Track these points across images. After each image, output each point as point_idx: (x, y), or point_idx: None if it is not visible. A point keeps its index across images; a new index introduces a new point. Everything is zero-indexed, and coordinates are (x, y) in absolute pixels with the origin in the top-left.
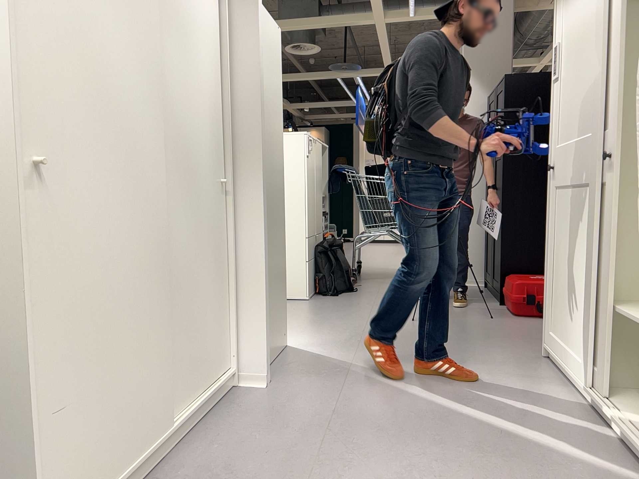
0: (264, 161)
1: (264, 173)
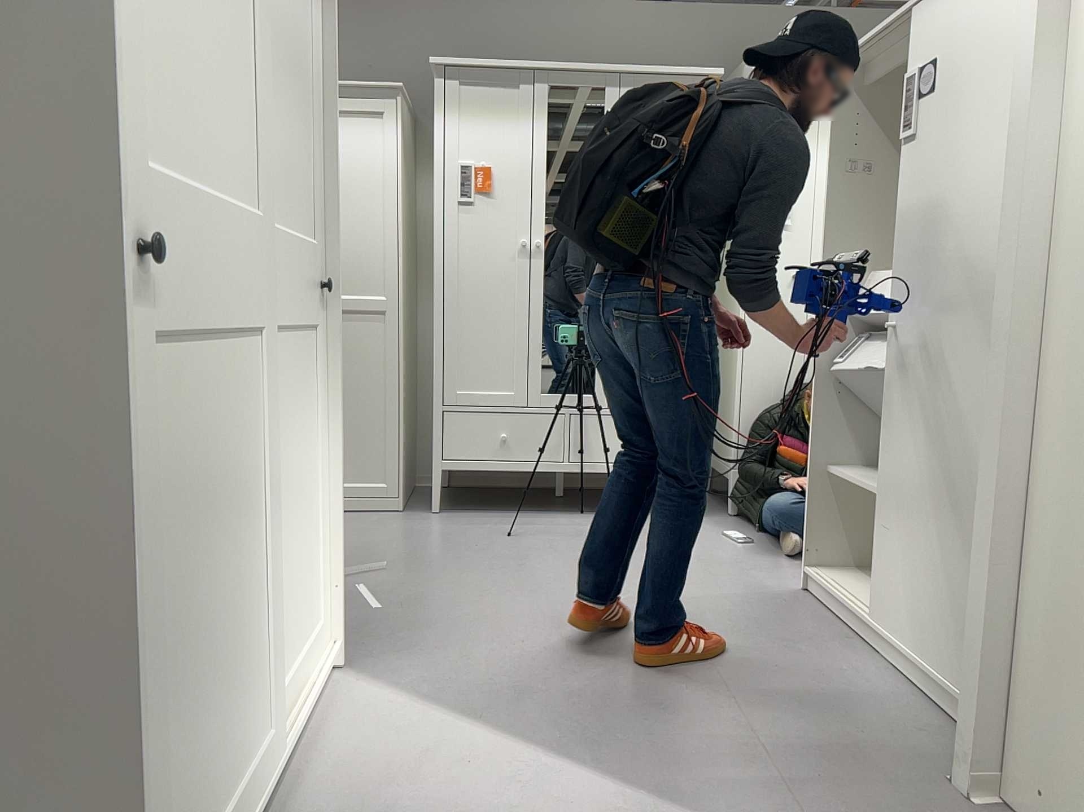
0: (1010, 285)
1: (1008, 313)
